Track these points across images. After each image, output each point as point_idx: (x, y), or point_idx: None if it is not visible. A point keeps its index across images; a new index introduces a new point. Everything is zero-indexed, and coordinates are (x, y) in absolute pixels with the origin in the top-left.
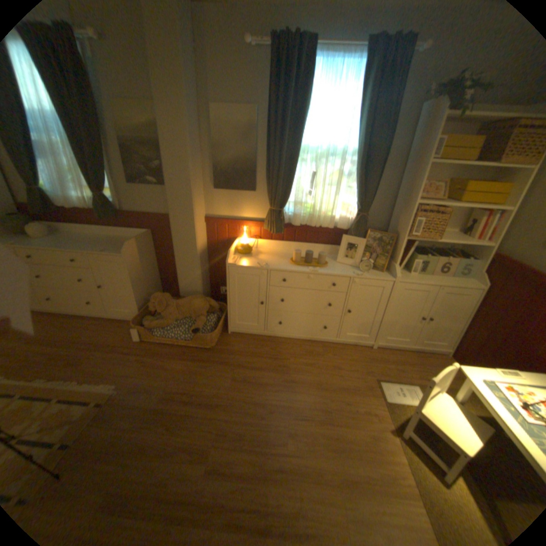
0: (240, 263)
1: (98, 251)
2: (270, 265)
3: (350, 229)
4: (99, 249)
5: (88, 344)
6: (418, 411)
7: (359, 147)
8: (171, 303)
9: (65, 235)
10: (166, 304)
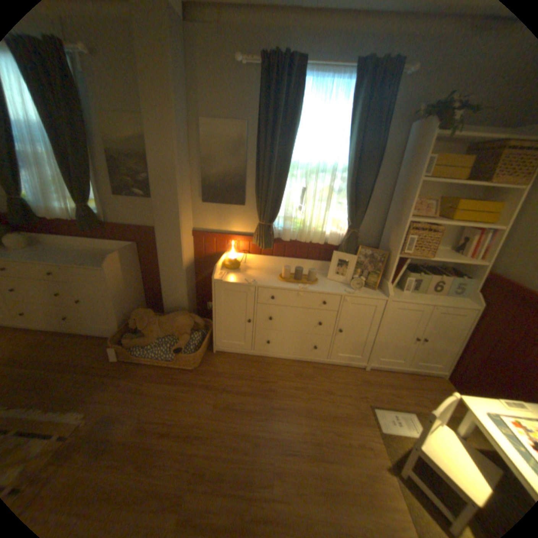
0: (227, 279)
1: (78, 265)
2: (258, 282)
3: (340, 245)
4: (80, 262)
5: (60, 364)
6: (416, 444)
7: (349, 164)
8: (153, 320)
9: (45, 247)
10: (148, 320)
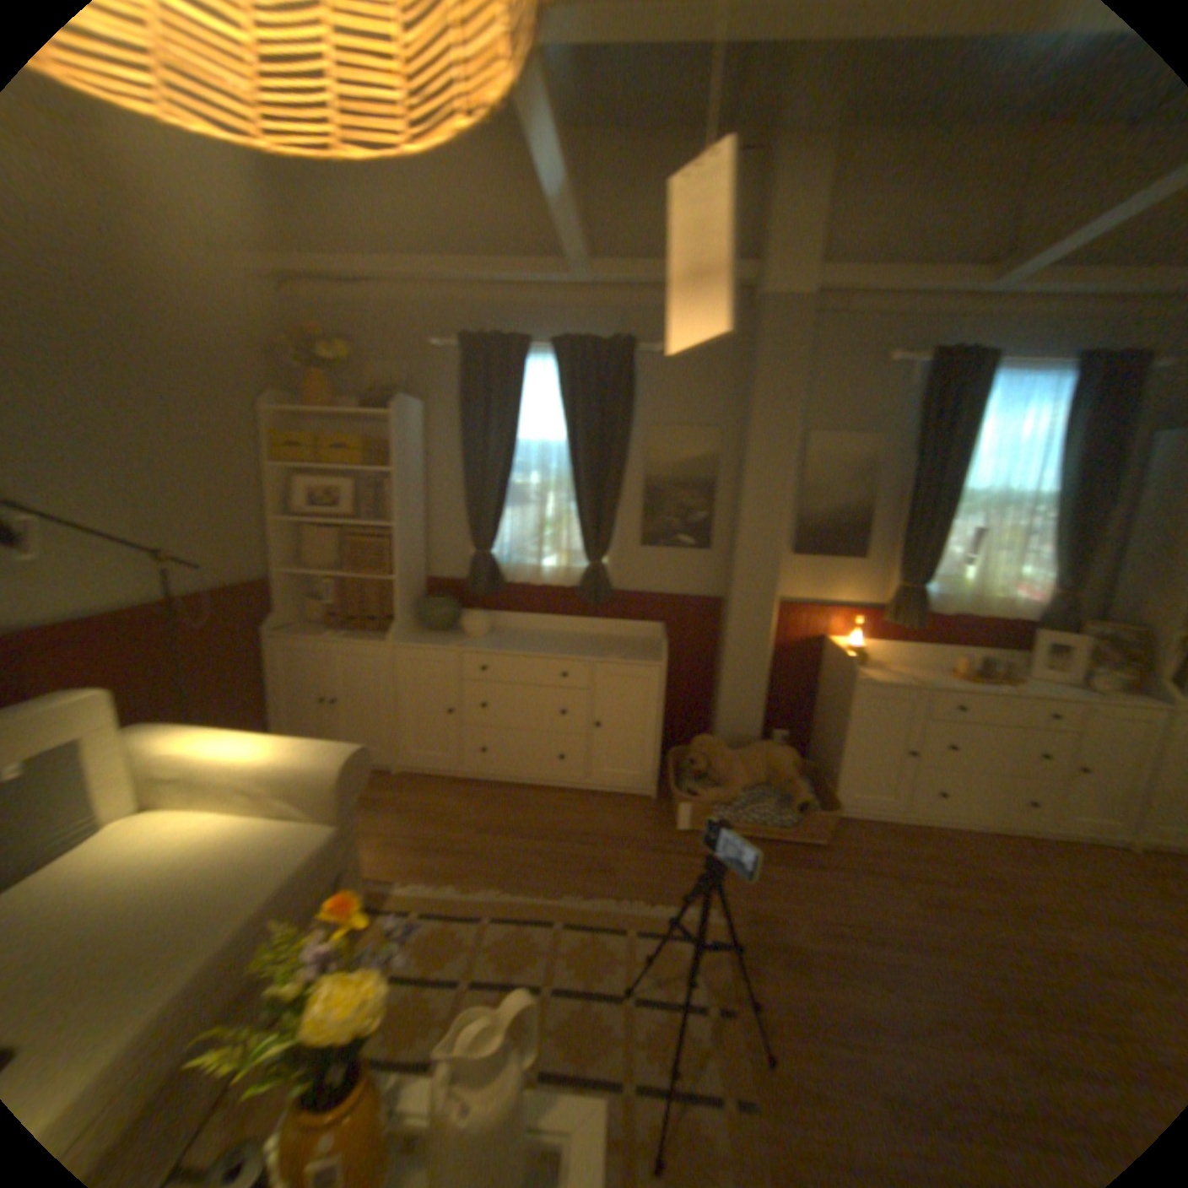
0: (876, 679)
1: (618, 658)
2: (930, 683)
3: (1044, 621)
4: (614, 654)
5: (594, 835)
6: None
7: (1065, 493)
8: (731, 756)
9: (512, 632)
10: (726, 756)
